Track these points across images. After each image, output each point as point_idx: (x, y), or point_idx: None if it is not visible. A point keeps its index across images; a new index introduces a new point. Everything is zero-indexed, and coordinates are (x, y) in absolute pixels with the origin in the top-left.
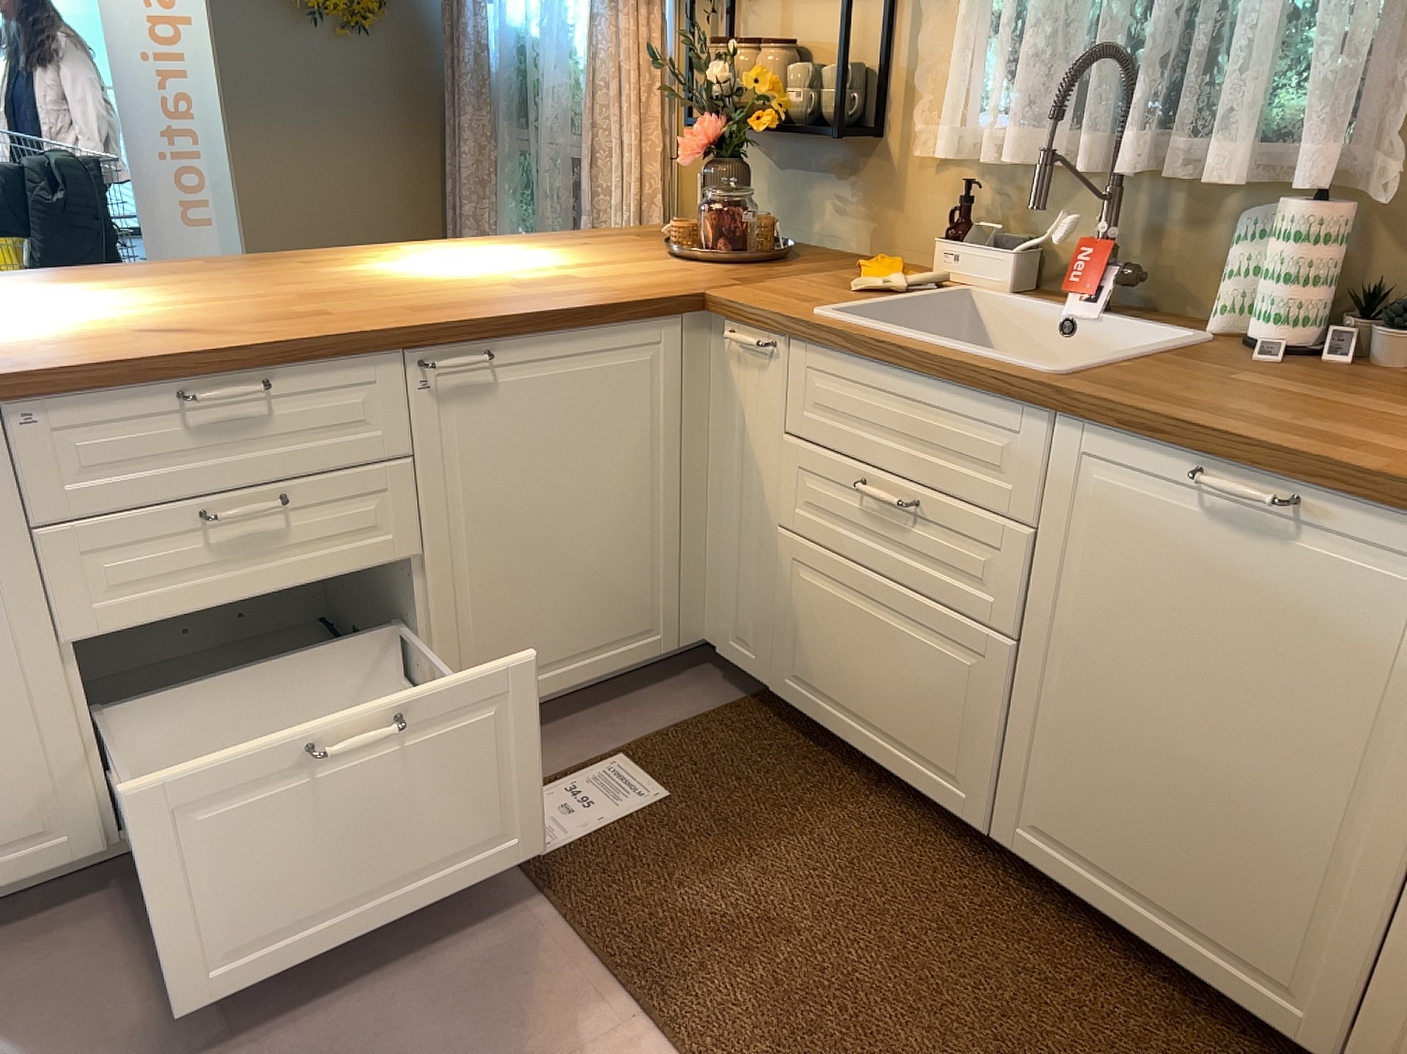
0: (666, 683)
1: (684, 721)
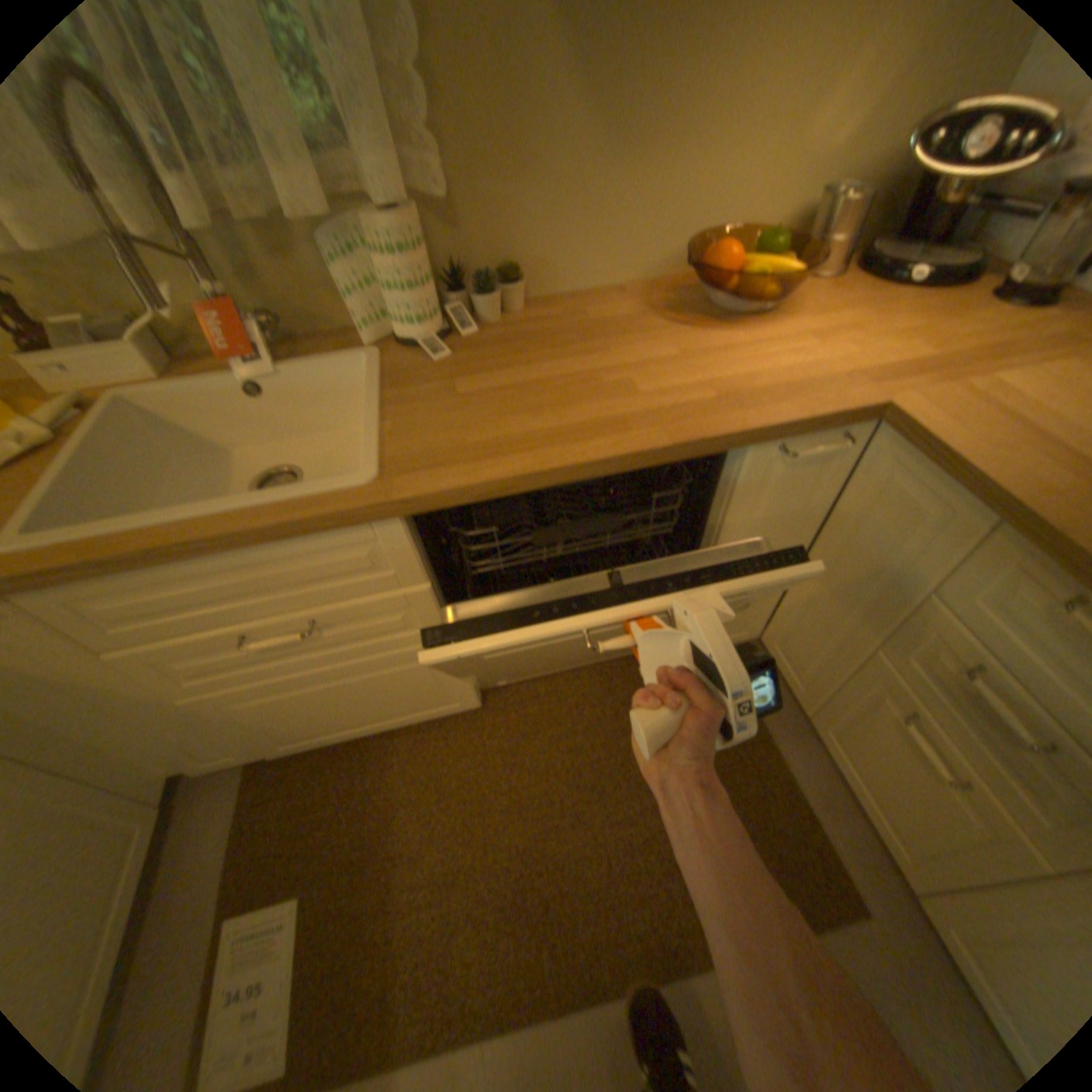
0: (172, 827)
1: (226, 835)
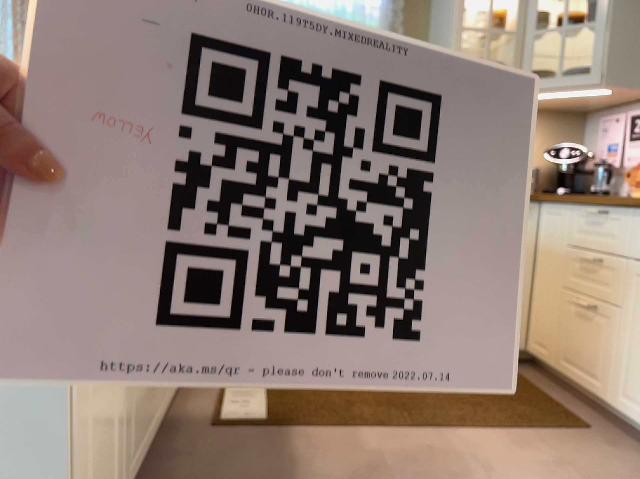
0: None
1: None
